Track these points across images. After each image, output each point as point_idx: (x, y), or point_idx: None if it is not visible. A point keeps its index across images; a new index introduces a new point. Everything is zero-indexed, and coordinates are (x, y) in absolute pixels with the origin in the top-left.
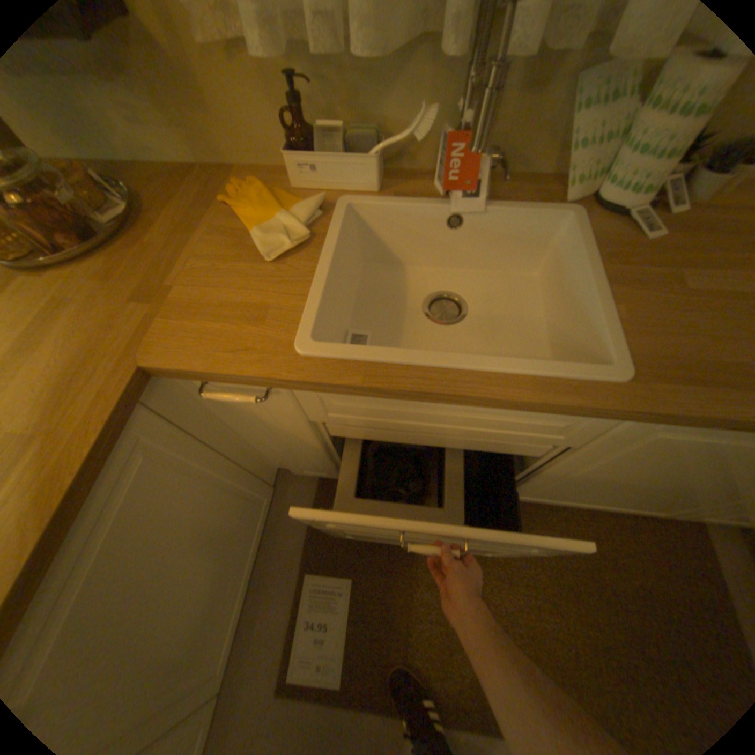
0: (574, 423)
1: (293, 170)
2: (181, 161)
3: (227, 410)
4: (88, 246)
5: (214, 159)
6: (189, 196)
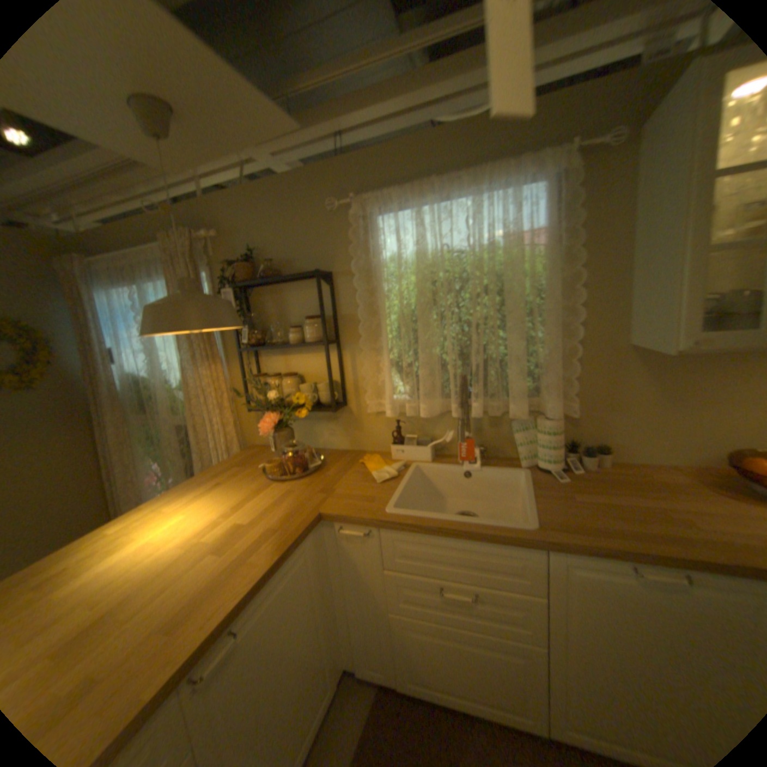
0: (525, 563)
1: (394, 452)
2: (345, 449)
3: (338, 563)
4: (304, 475)
5: (359, 448)
6: (347, 461)
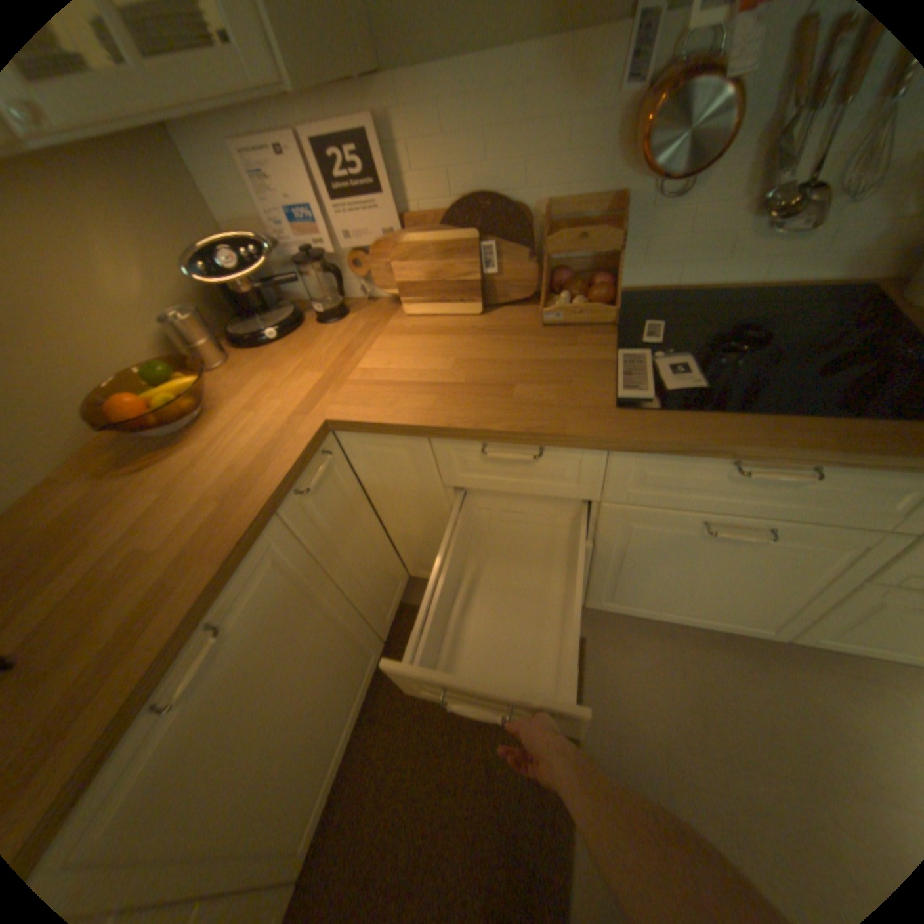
0: None
1: None
2: None
3: None
4: None
5: None
6: None
